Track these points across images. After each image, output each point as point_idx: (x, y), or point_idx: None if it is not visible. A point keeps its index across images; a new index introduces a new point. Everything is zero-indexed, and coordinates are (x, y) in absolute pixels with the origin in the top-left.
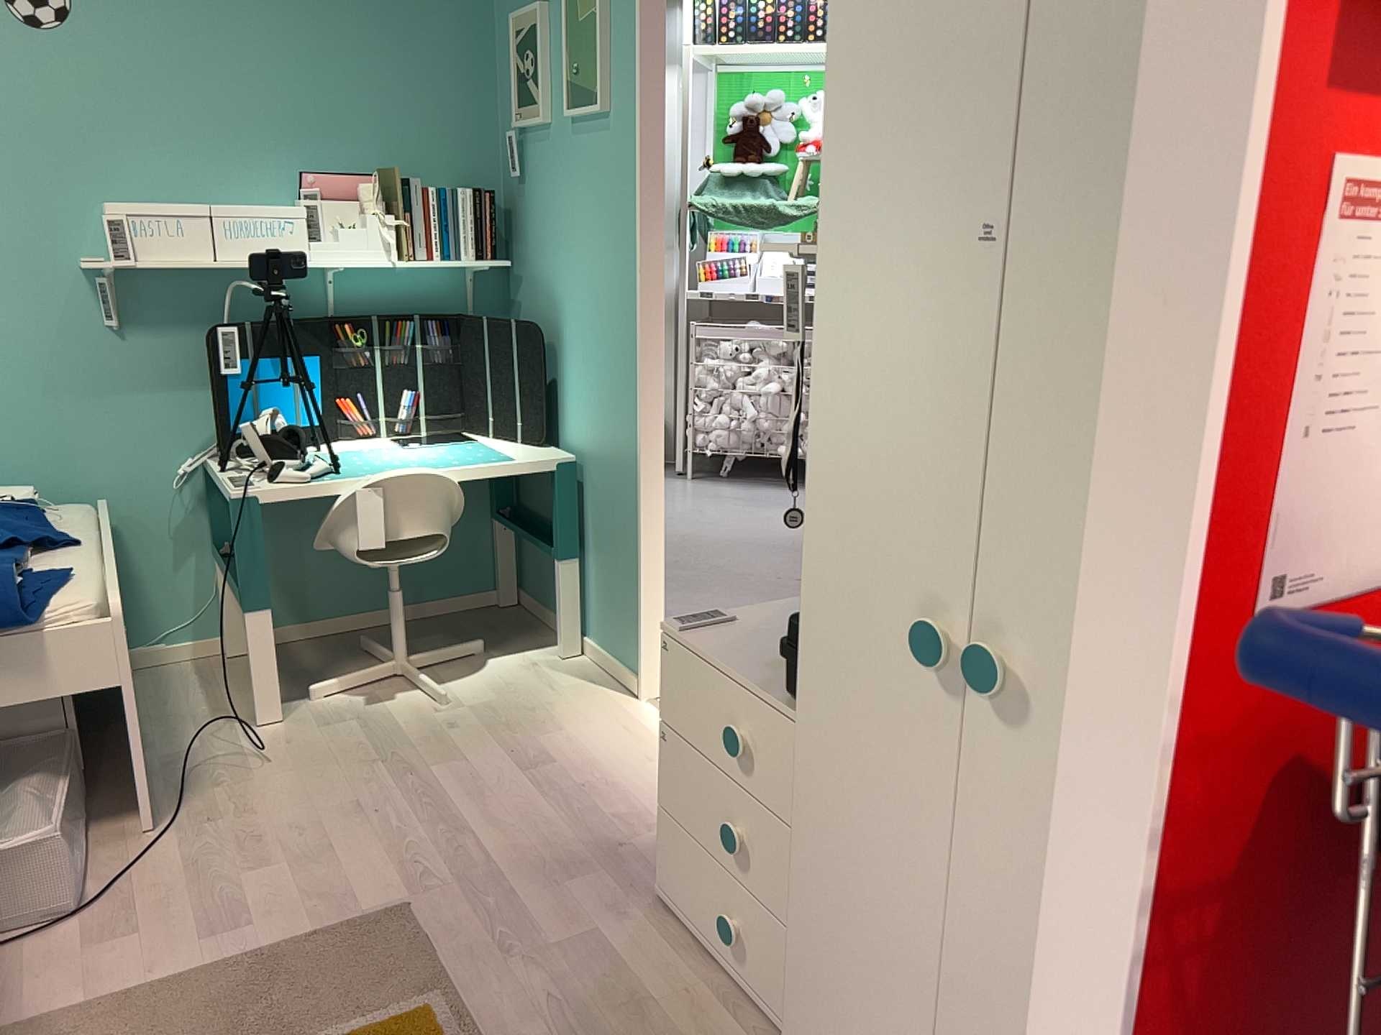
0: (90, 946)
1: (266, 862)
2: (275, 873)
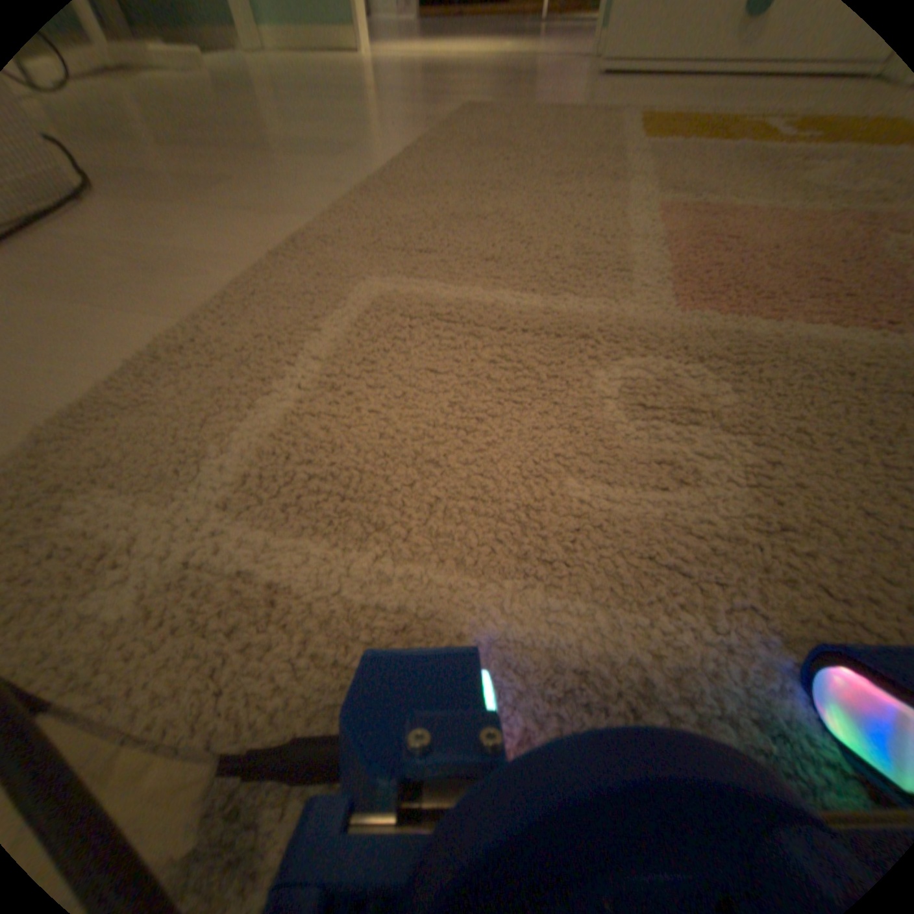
0: (186, 197)
1: (261, 125)
2: (290, 125)
